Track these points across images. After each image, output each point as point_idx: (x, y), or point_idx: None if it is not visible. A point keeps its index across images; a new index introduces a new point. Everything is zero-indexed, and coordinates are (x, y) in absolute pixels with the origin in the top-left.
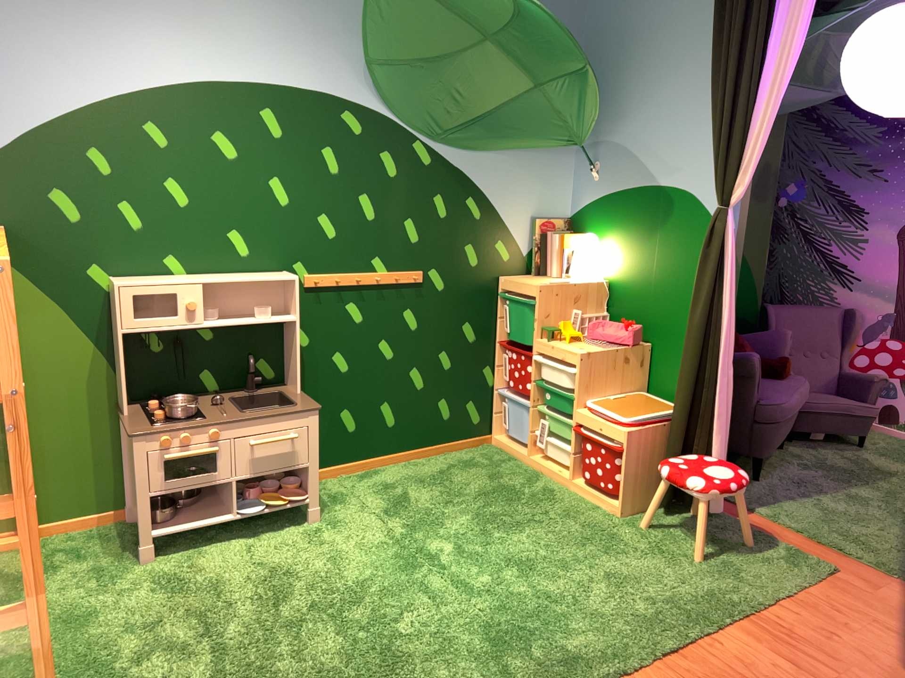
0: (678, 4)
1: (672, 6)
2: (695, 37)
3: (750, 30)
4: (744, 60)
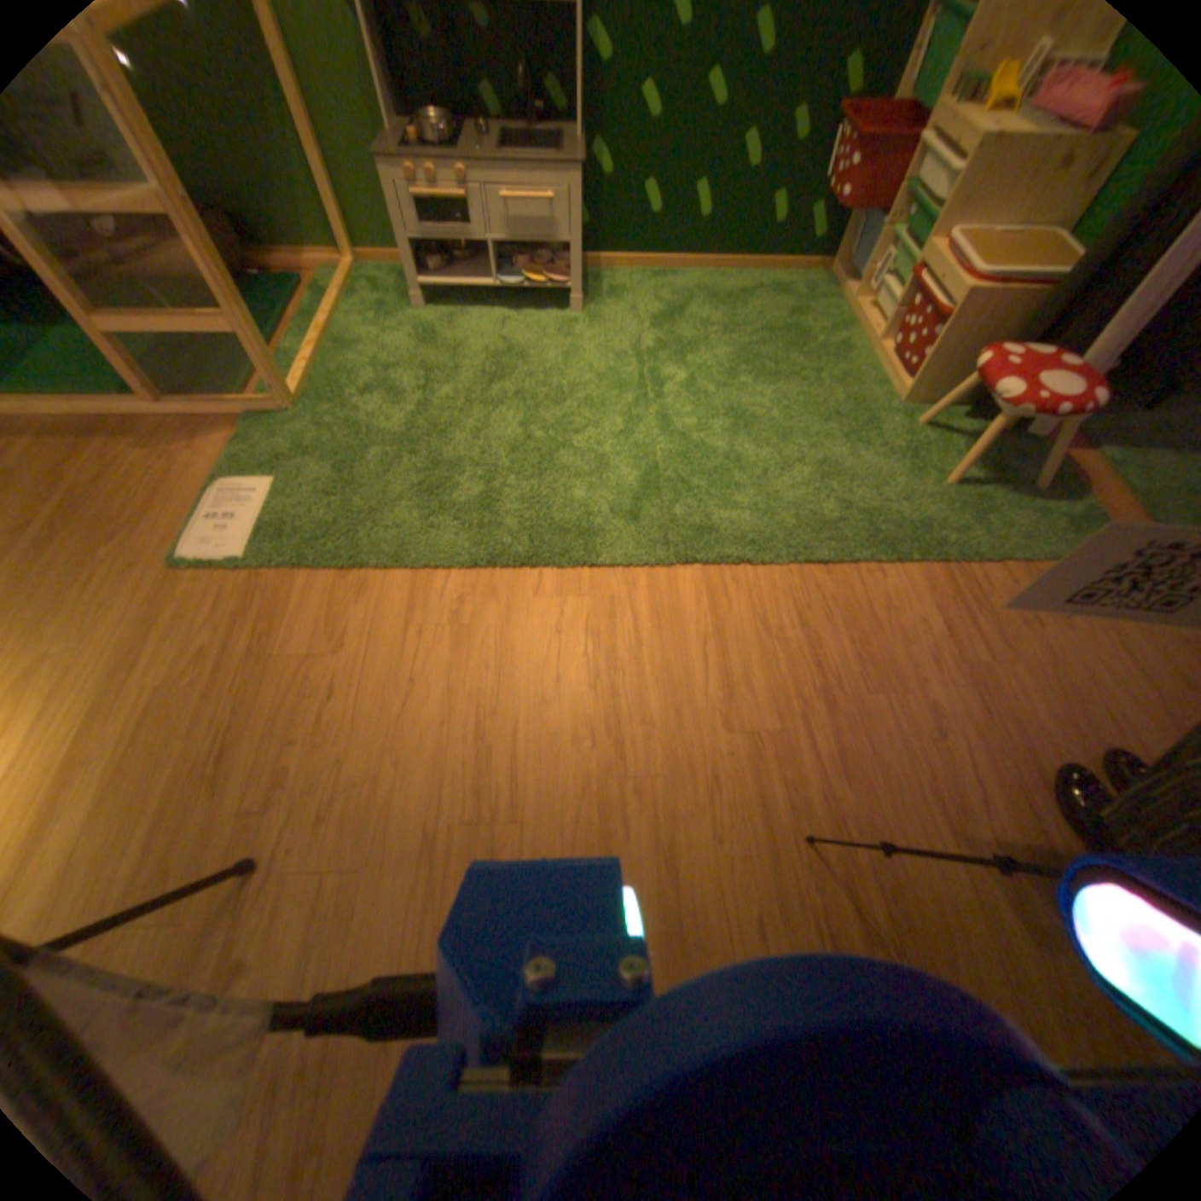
0: None
1: None
2: None
3: None
4: None
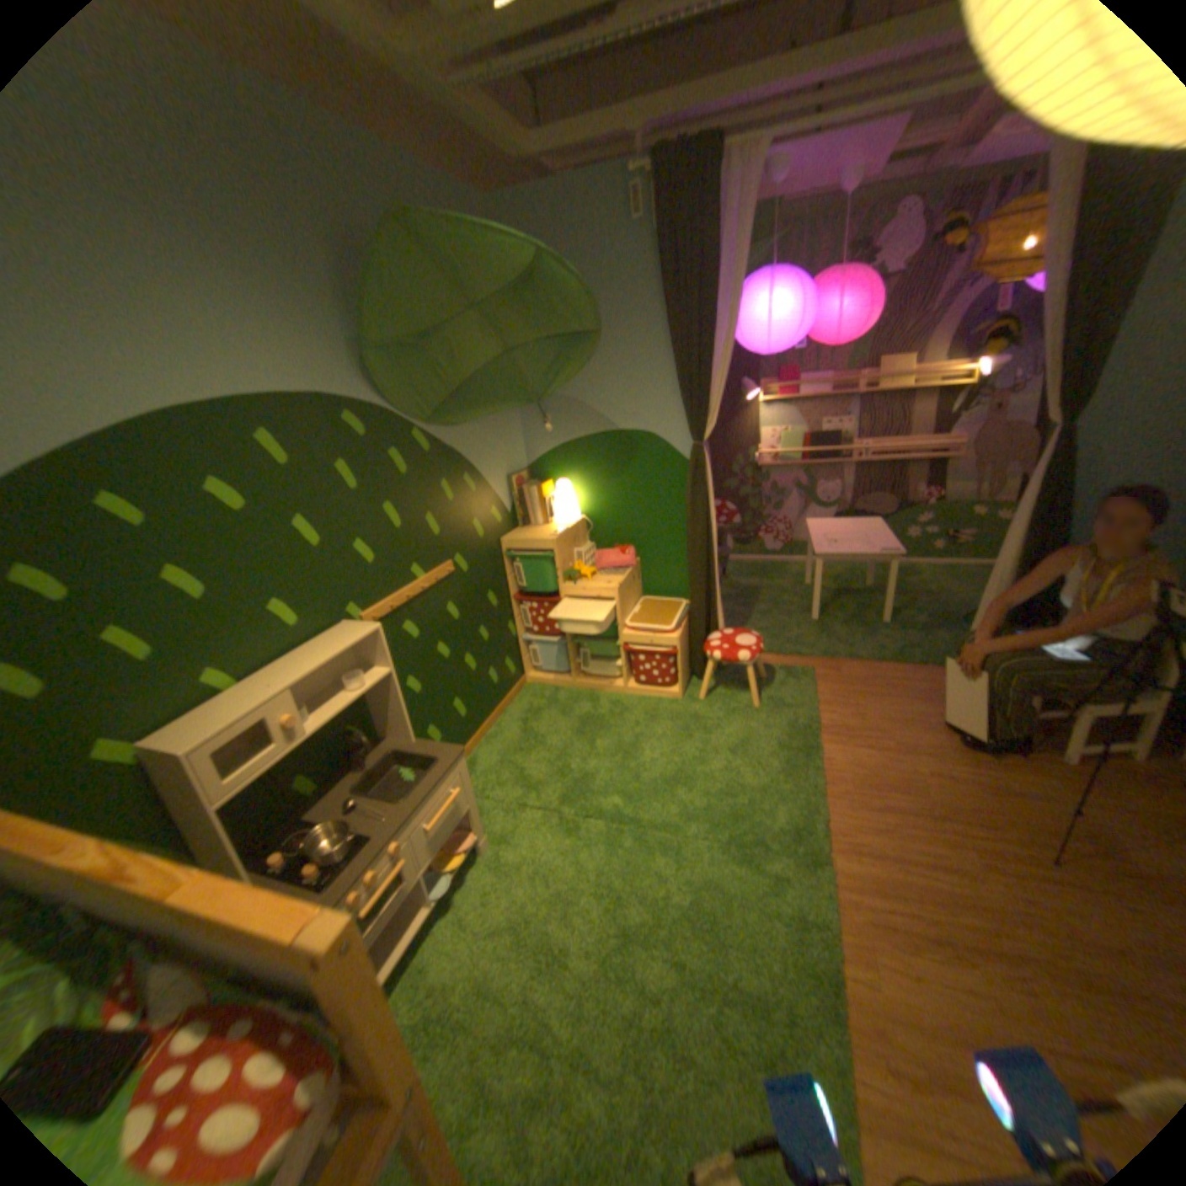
0: (612, 258)
1: (605, 260)
2: (636, 291)
3: (711, 286)
4: (708, 313)
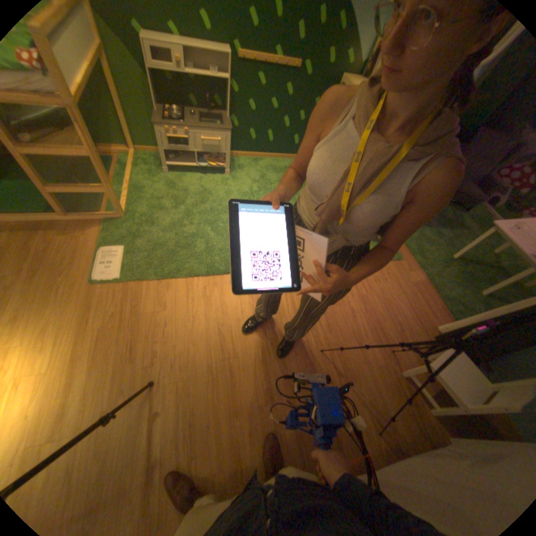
0: None
1: None
2: None
3: None
4: None
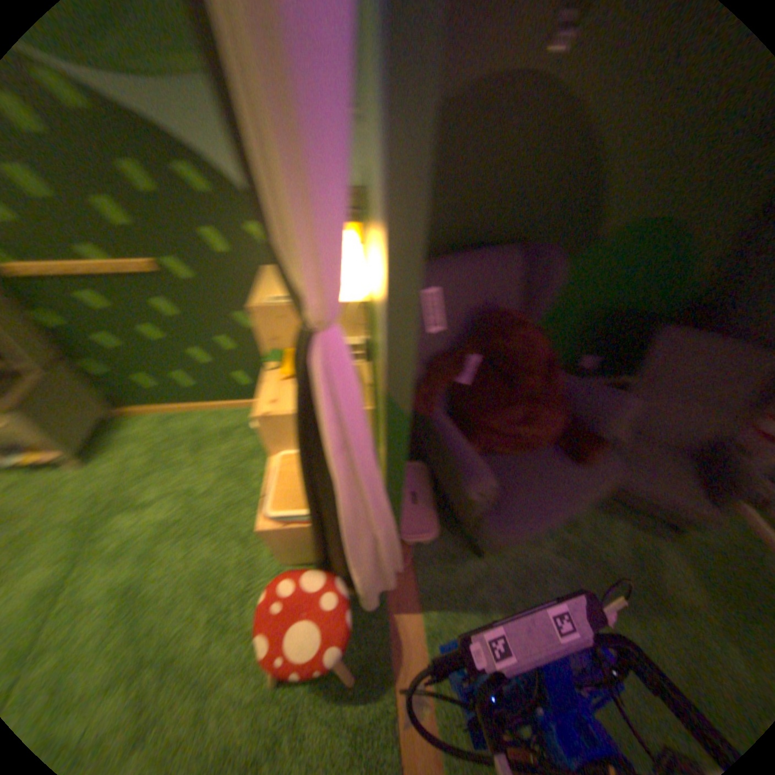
0: None
1: None
2: None
3: None
4: None
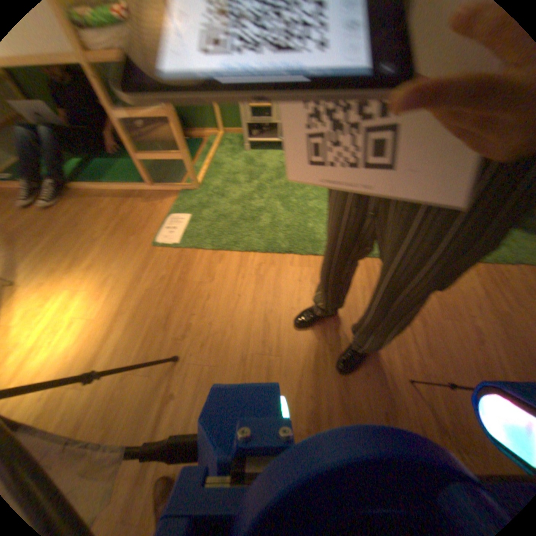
0: None
1: None
2: None
3: None
4: None
